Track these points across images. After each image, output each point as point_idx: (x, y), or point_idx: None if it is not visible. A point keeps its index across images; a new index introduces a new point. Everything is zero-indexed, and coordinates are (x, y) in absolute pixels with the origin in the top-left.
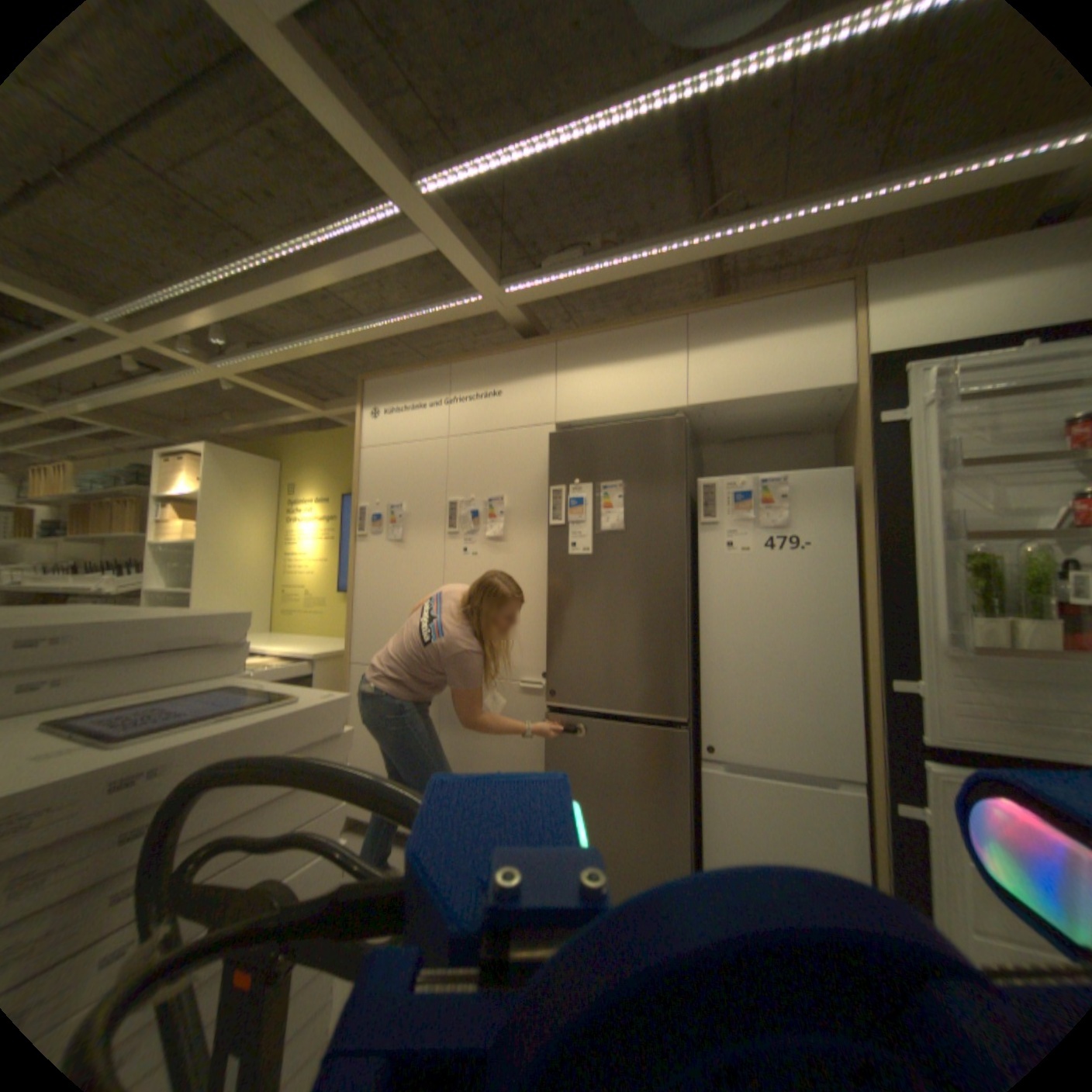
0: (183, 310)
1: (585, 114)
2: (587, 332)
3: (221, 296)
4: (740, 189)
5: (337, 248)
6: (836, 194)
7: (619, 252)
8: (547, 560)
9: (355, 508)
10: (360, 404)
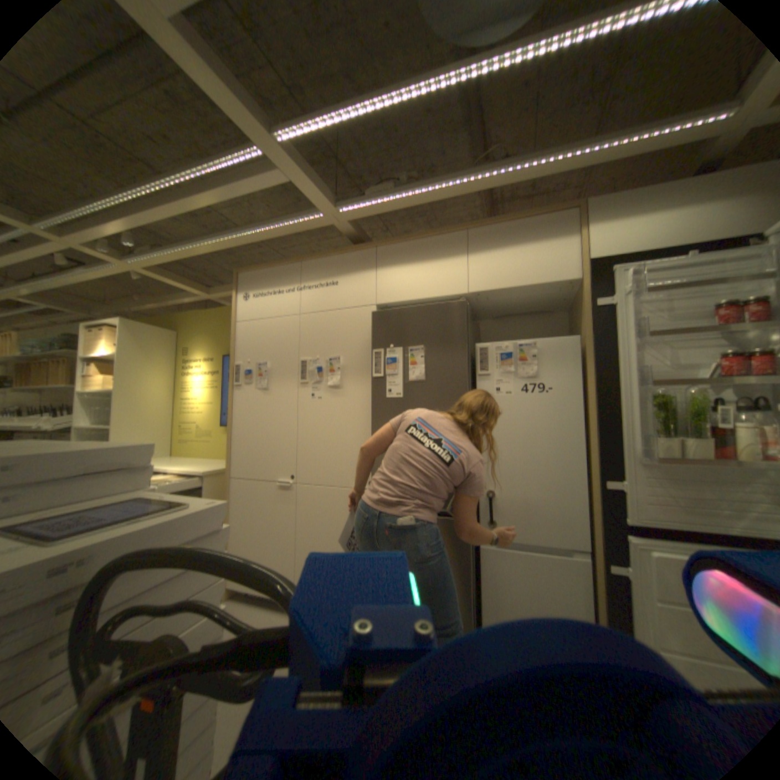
0: (101, 221)
1: (392, 90)
2: (397, 241)
3: (130, 211)
4: (502, 143)
5: (216, 178)
6: (566, 149)
7: (419, 185)
8: (371, 401)
9: (232, 365)
10: (235, 290)
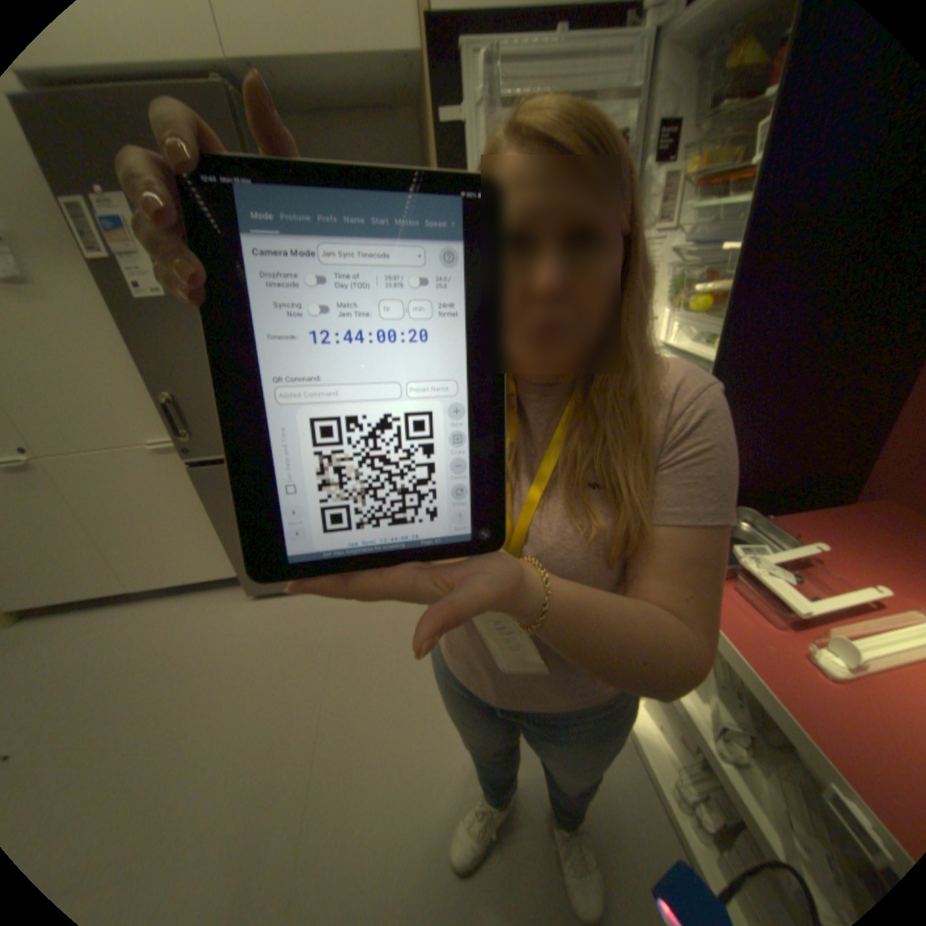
0: None
1: None
2: None
3: None
4: None
5: None
6: None
7: None
8: (113, 304)
9: None
10: None
